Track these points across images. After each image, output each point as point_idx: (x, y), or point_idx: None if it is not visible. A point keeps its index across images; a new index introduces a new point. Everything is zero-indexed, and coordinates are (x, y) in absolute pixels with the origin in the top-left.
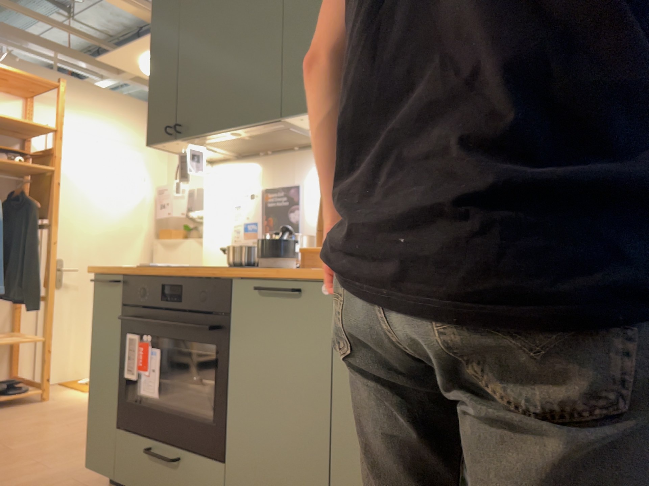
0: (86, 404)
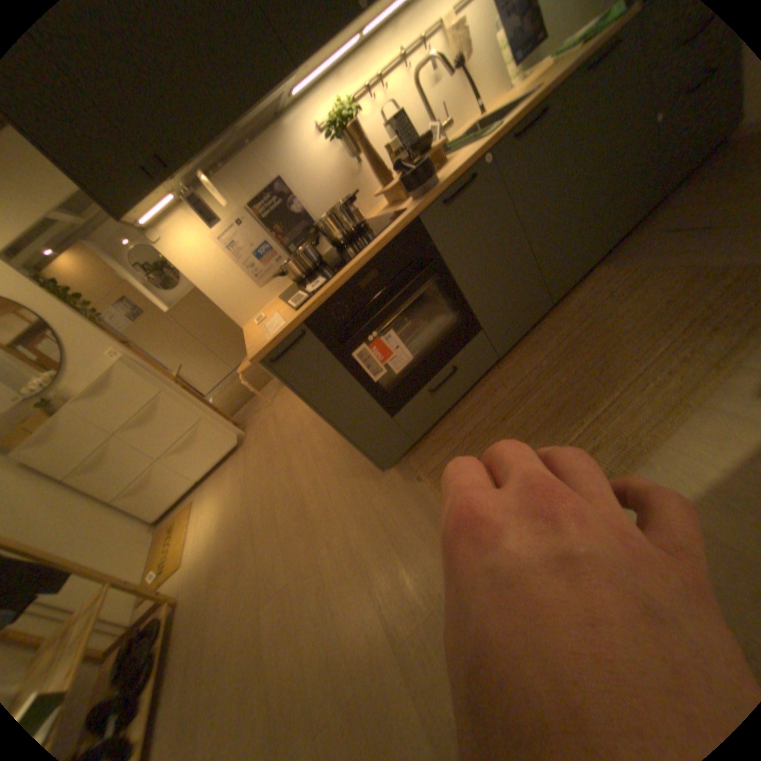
0: (210, 552)
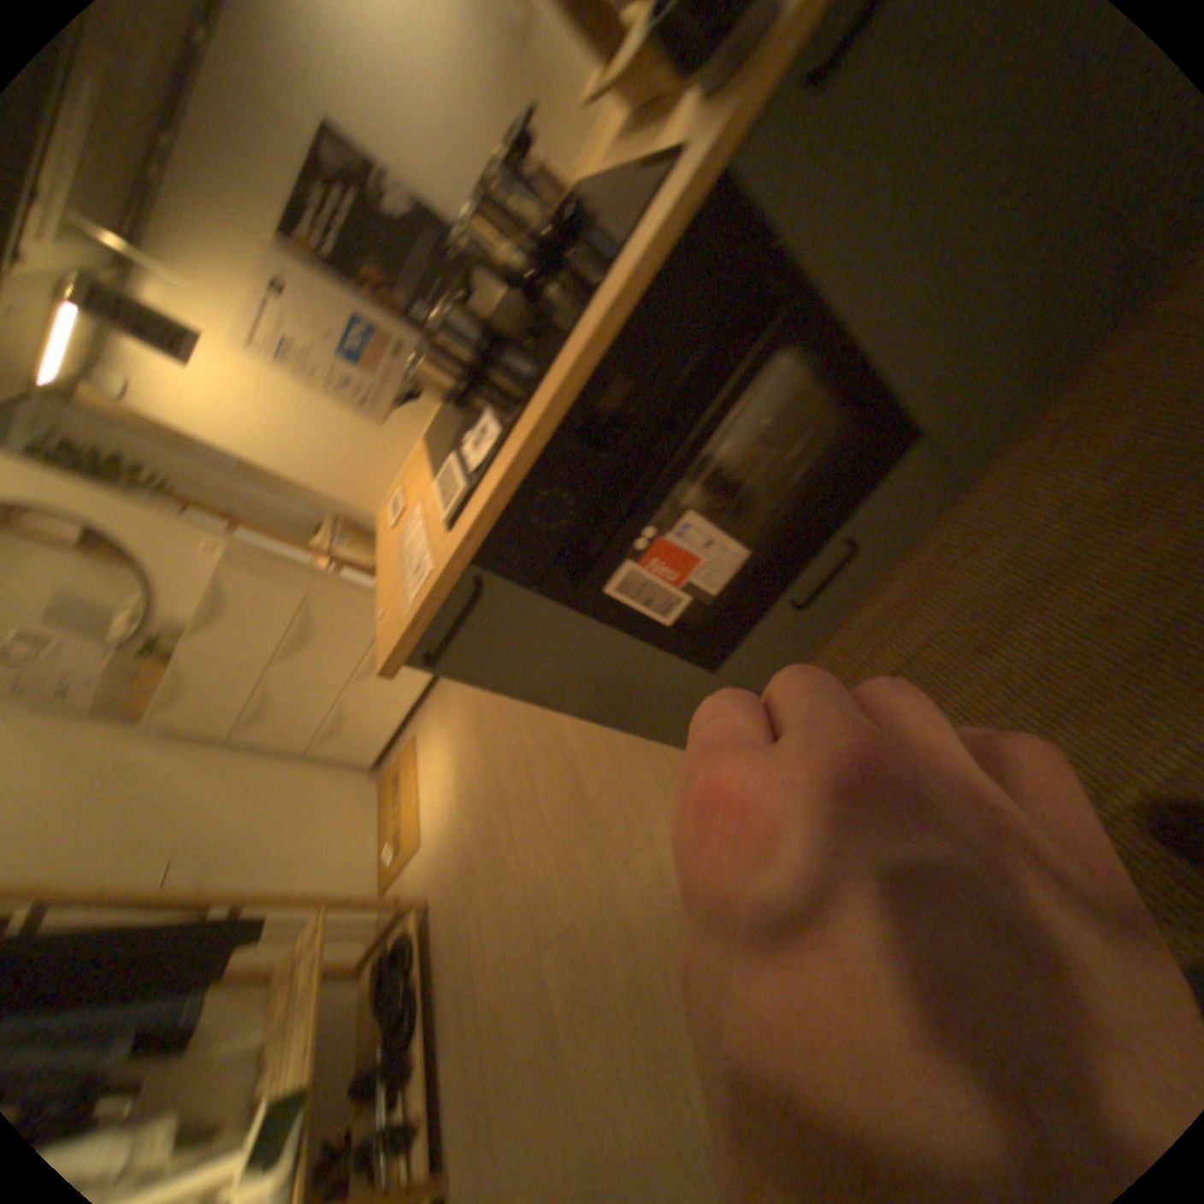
0: (455, 829)
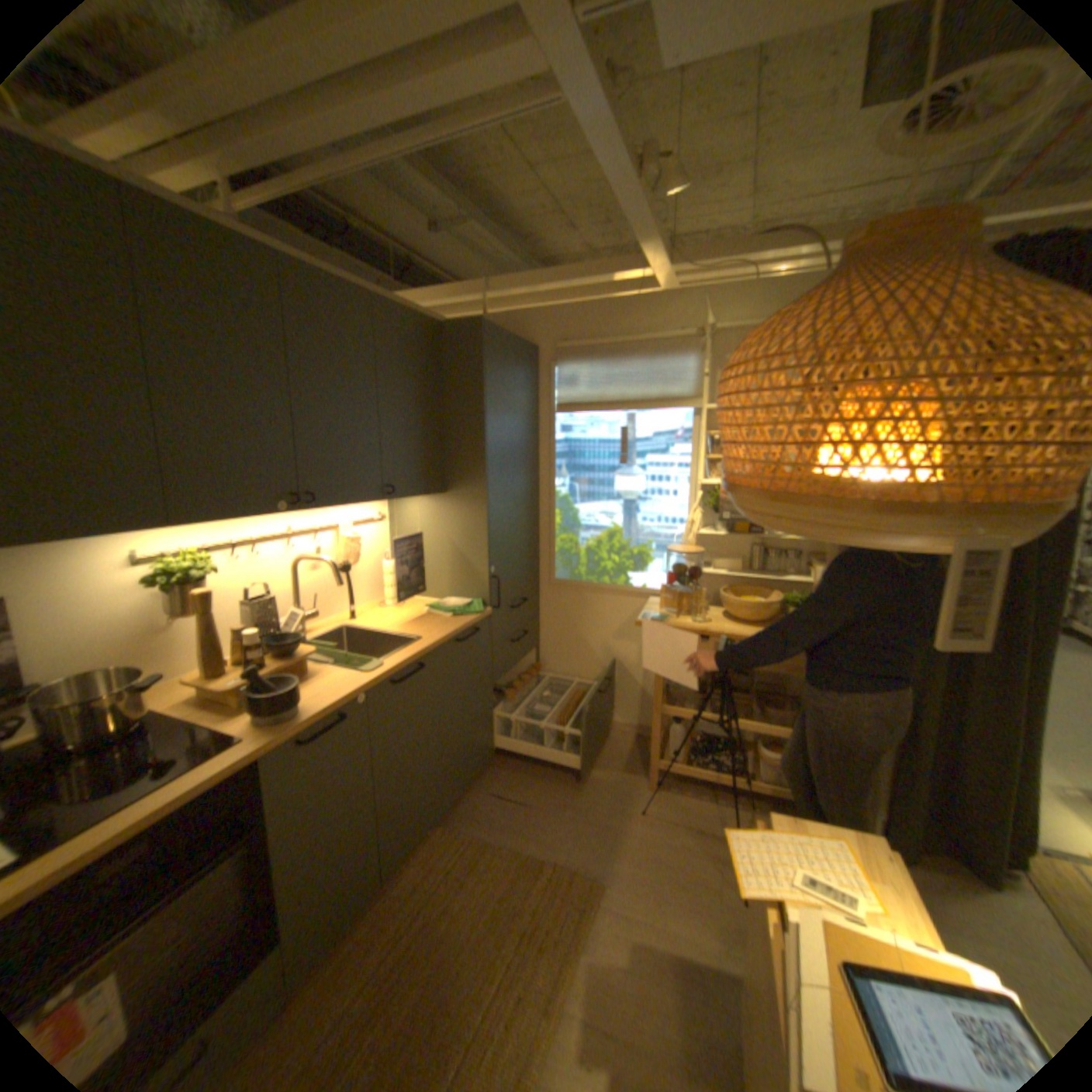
0: None
